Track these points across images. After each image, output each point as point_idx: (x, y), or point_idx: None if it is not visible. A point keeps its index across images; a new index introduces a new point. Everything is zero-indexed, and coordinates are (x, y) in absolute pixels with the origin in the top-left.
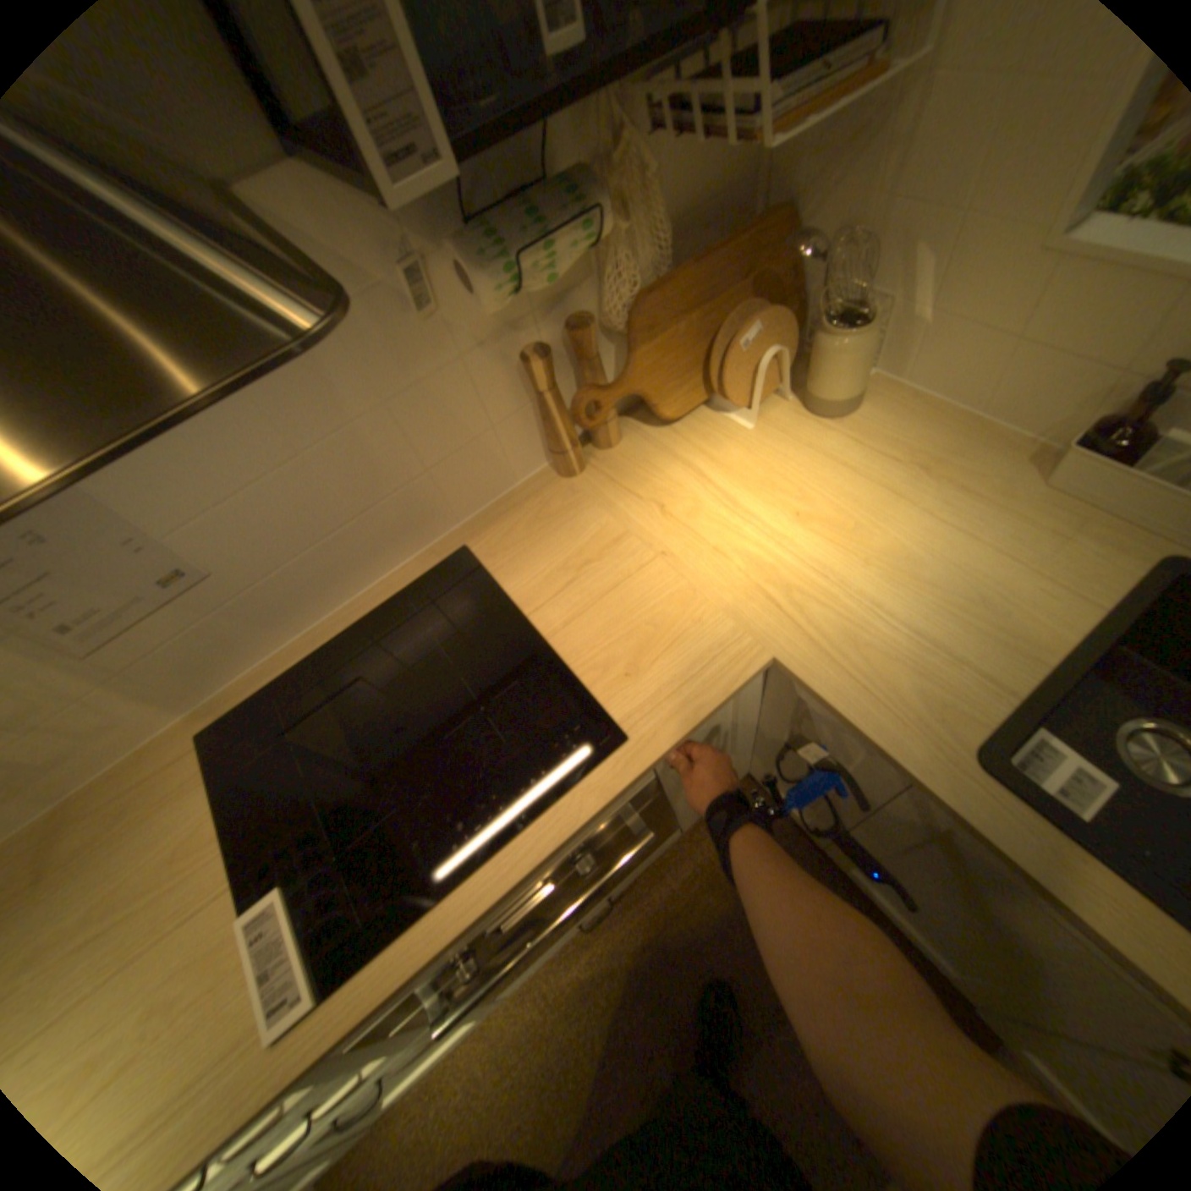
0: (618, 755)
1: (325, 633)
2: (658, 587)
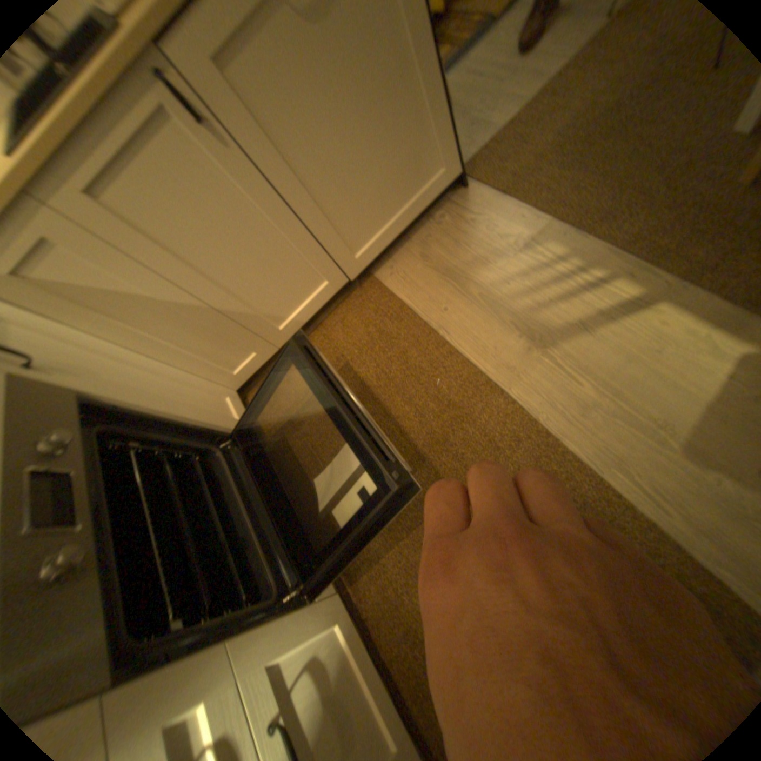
0: None
1: None
2: None
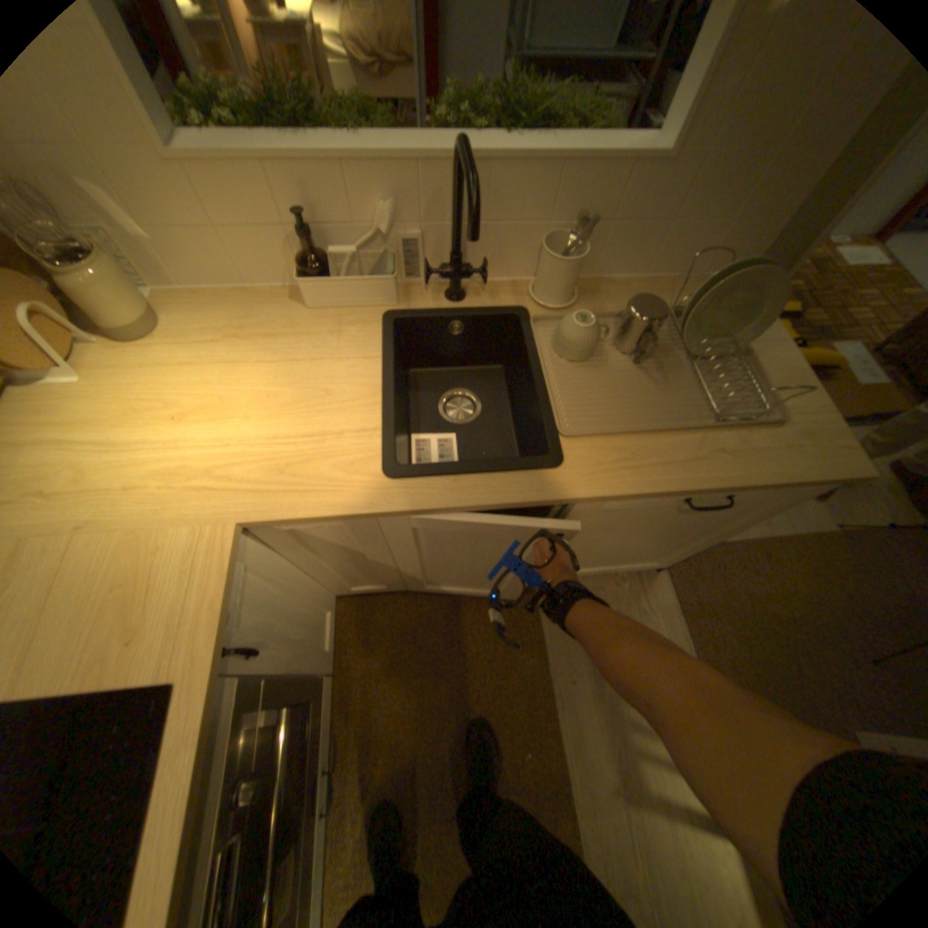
0: (172, 703)
1: None
2: (95, 555)
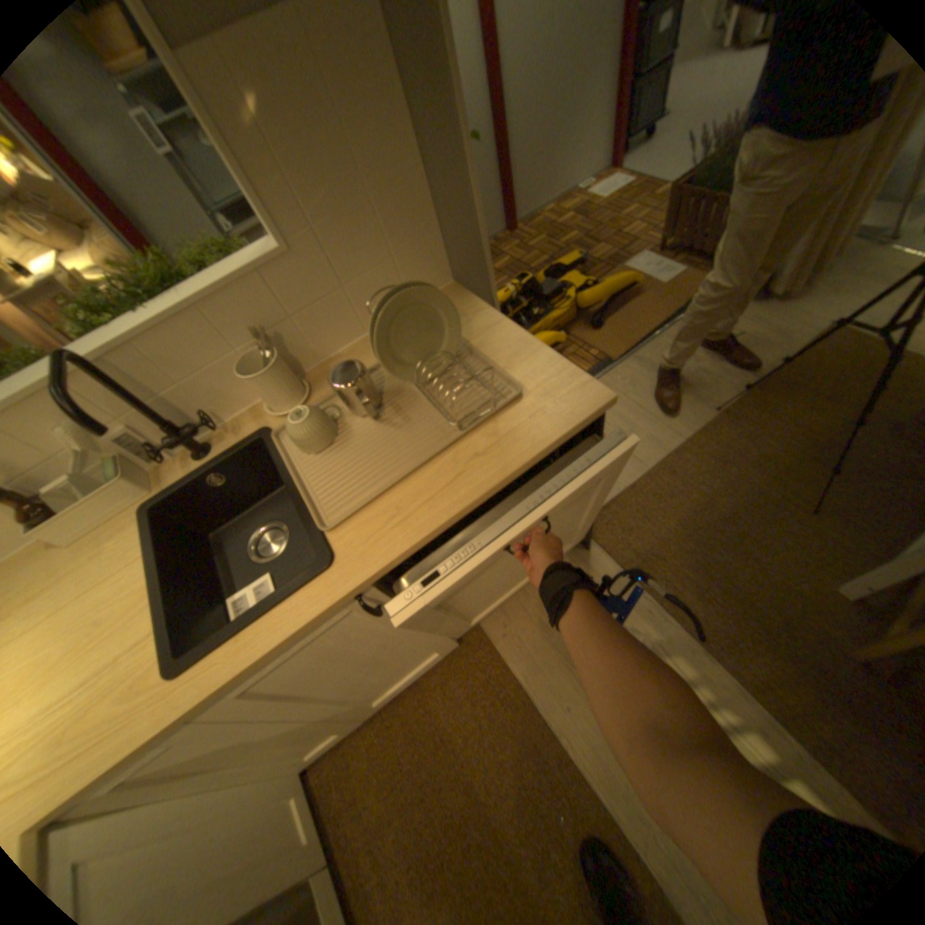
0: None
1: None
2: None
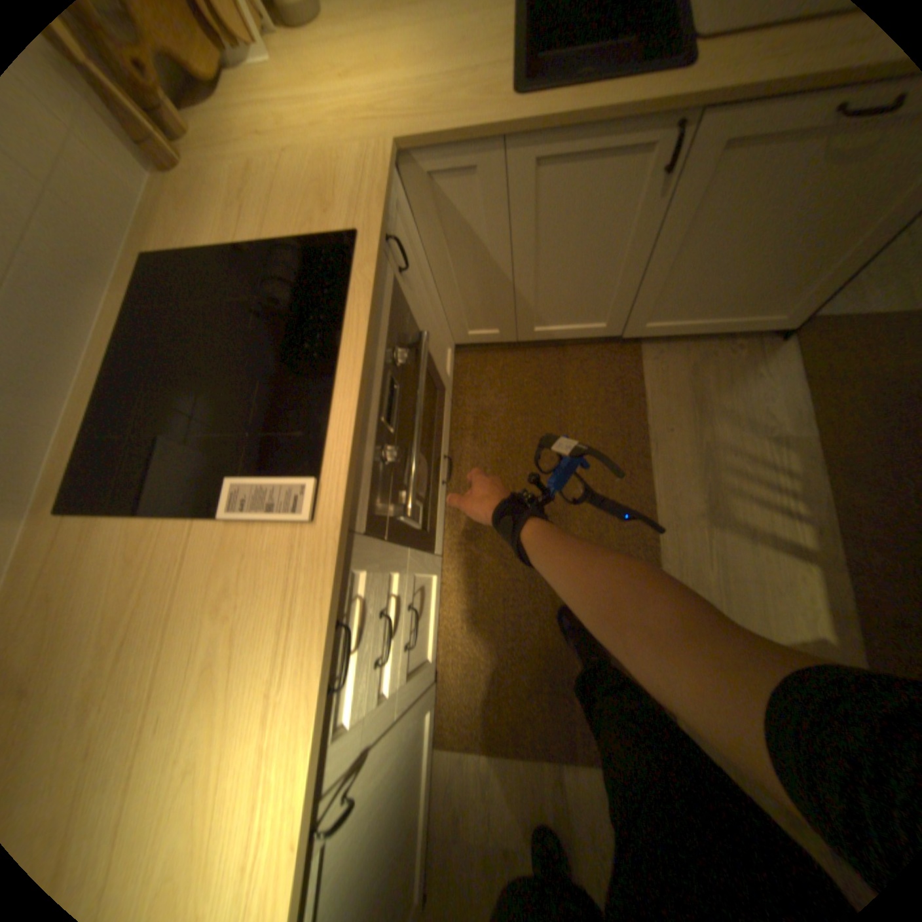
0: (359, 237)
1: (90, 389)
2: (298, 163)
